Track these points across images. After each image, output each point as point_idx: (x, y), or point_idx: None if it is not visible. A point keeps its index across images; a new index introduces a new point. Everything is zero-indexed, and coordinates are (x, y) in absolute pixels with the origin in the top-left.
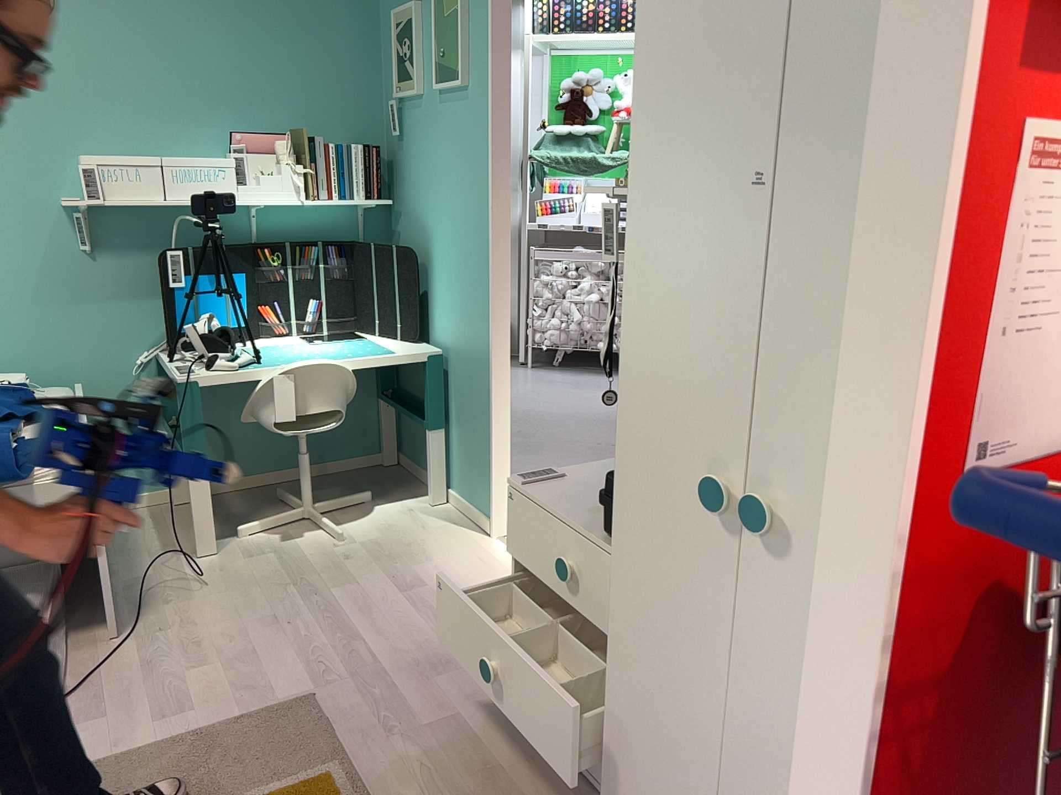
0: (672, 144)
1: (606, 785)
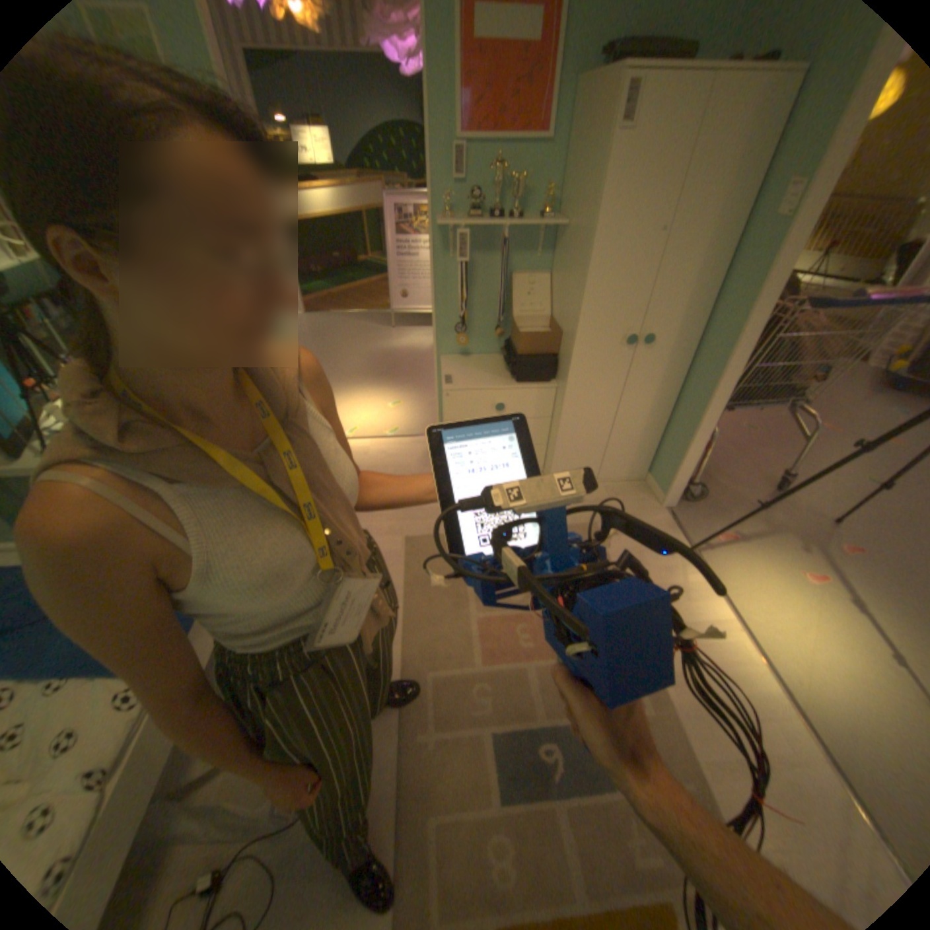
0: (622, 219)
1: (554, 457)
